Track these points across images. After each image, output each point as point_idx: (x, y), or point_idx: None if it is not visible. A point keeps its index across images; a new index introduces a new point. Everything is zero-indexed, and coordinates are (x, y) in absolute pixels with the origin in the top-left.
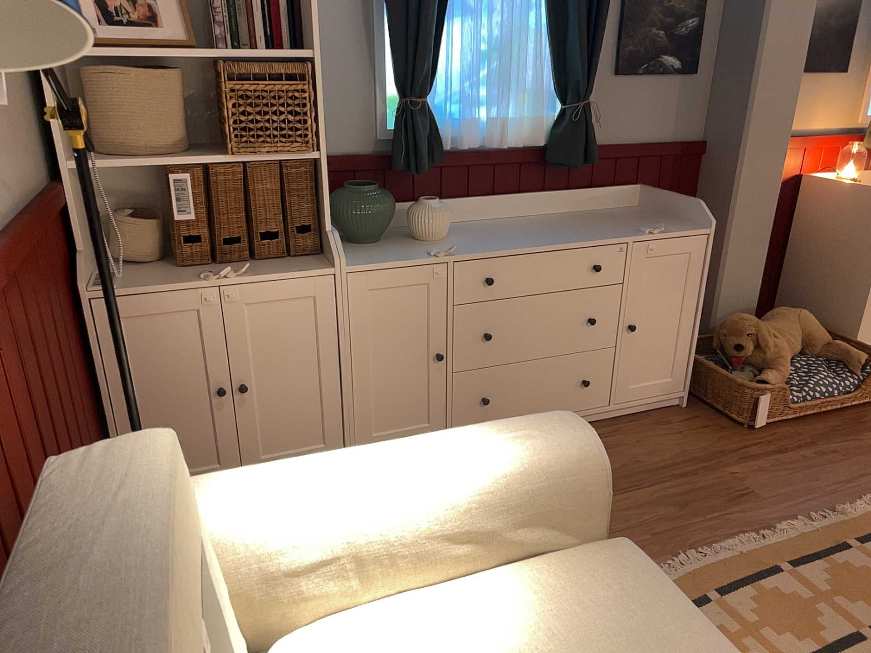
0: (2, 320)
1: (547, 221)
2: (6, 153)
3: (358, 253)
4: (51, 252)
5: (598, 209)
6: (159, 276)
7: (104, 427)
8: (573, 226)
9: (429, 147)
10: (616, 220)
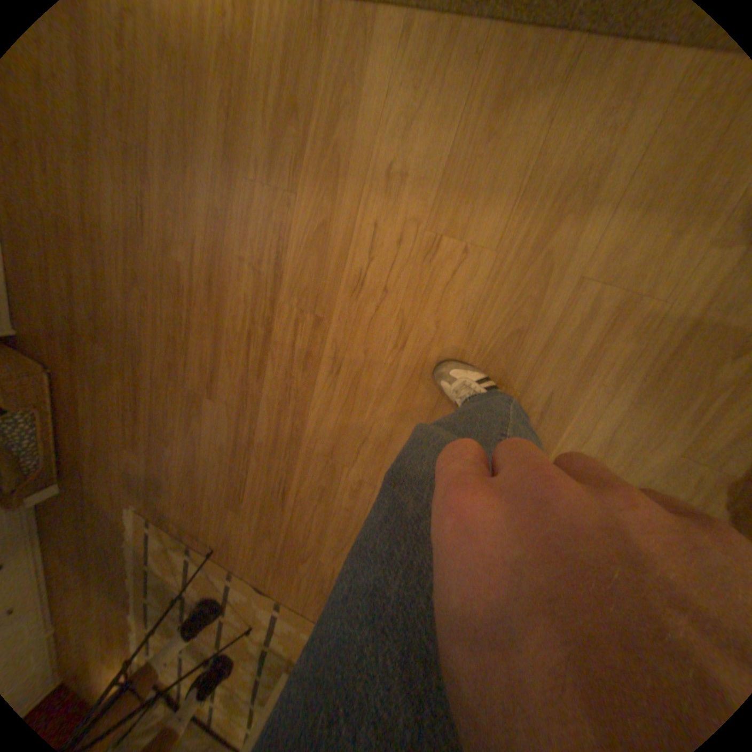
0: None
1: None
2: None
3: None
4: None
5: None
6: None
7: None
8: None
9: None
10: None
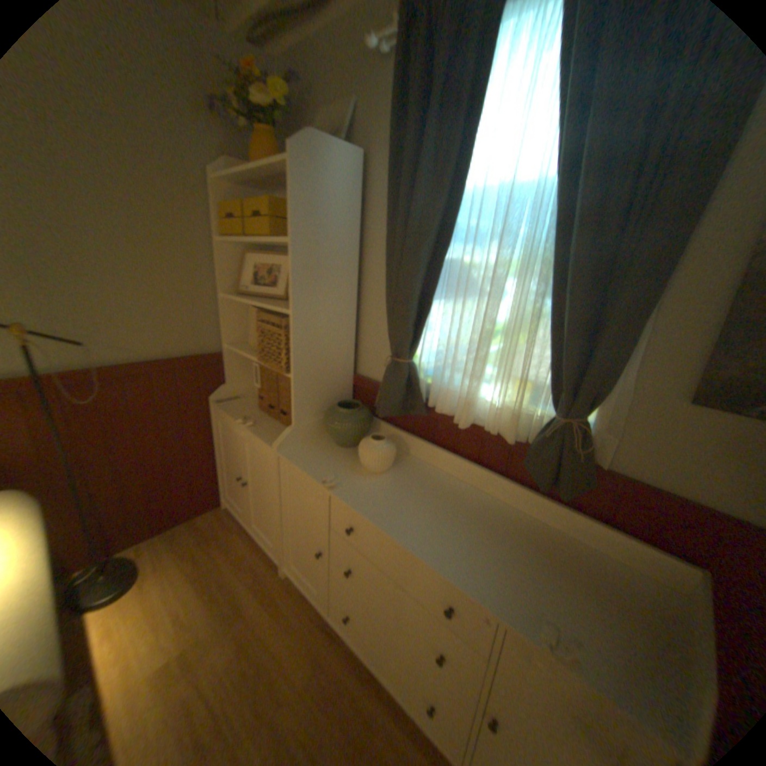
0: (57, 402)
1: (500, 521)
2: (144, 336)
3: (314, 449)
4: (183, 380)
5: (605, 555)
6: (244, 408)
7: (214, 462)
8: (504, 546)
9: (404, 398)
10: (575, 586)
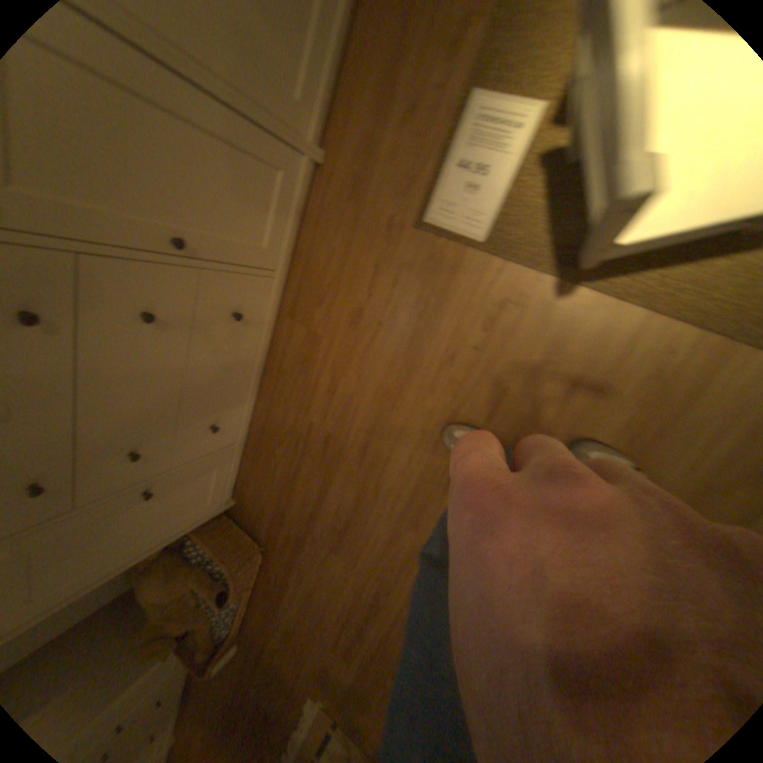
0: None
1: None
2: None
3: None
4: None
5: None
6: None
7: None
8: None
9: None
10: None
